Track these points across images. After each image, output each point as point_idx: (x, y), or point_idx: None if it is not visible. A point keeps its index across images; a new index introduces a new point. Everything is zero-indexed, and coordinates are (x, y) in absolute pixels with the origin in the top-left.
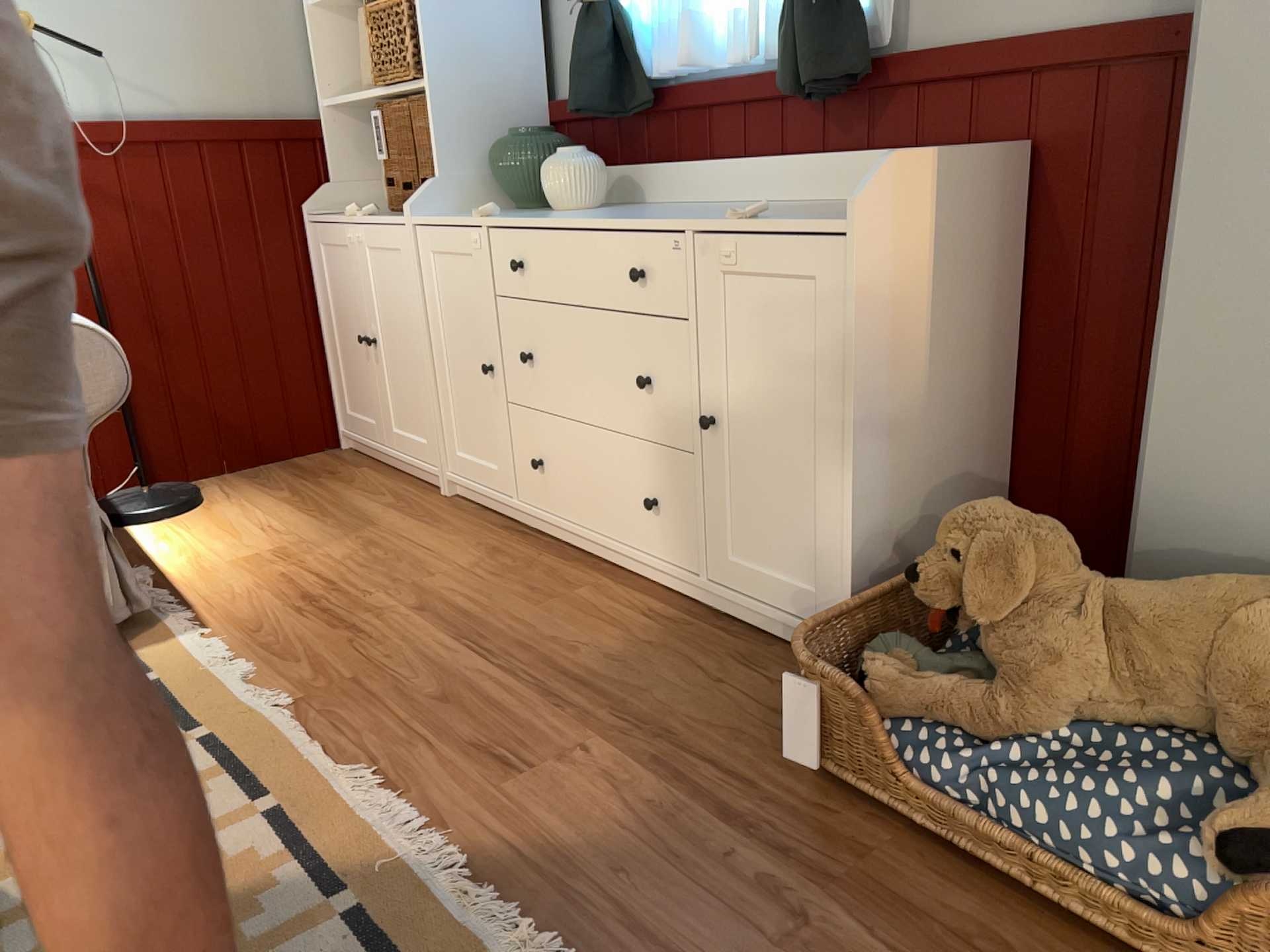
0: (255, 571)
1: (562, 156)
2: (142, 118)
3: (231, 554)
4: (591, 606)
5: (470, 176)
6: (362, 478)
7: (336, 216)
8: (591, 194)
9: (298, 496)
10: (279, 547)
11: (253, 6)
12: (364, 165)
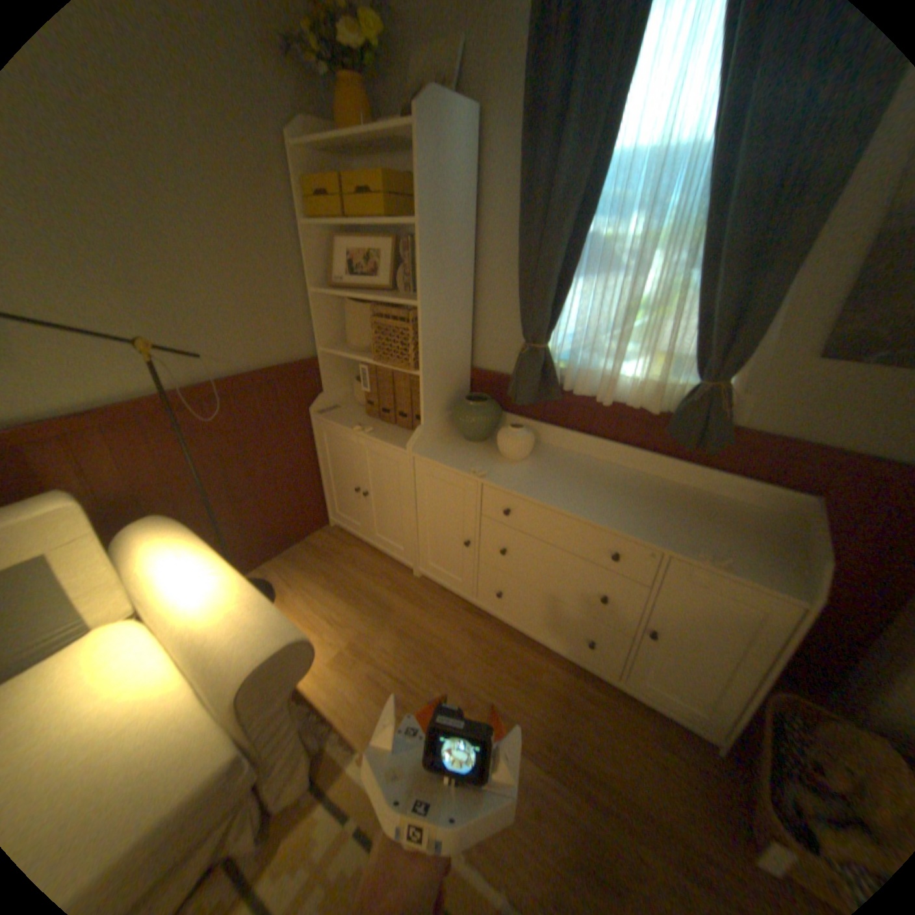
0: (348, 672)
1: (517, 432)
2: (214, 372)
3: (324, 653)
4: (559, 692)
5: (439, 417)
6: (359, 557)
7: (332, 413)
8: (530, 451)
9: (331, 579)
10: (349, 642)
11: (277, 289)
12: (341, 376)
